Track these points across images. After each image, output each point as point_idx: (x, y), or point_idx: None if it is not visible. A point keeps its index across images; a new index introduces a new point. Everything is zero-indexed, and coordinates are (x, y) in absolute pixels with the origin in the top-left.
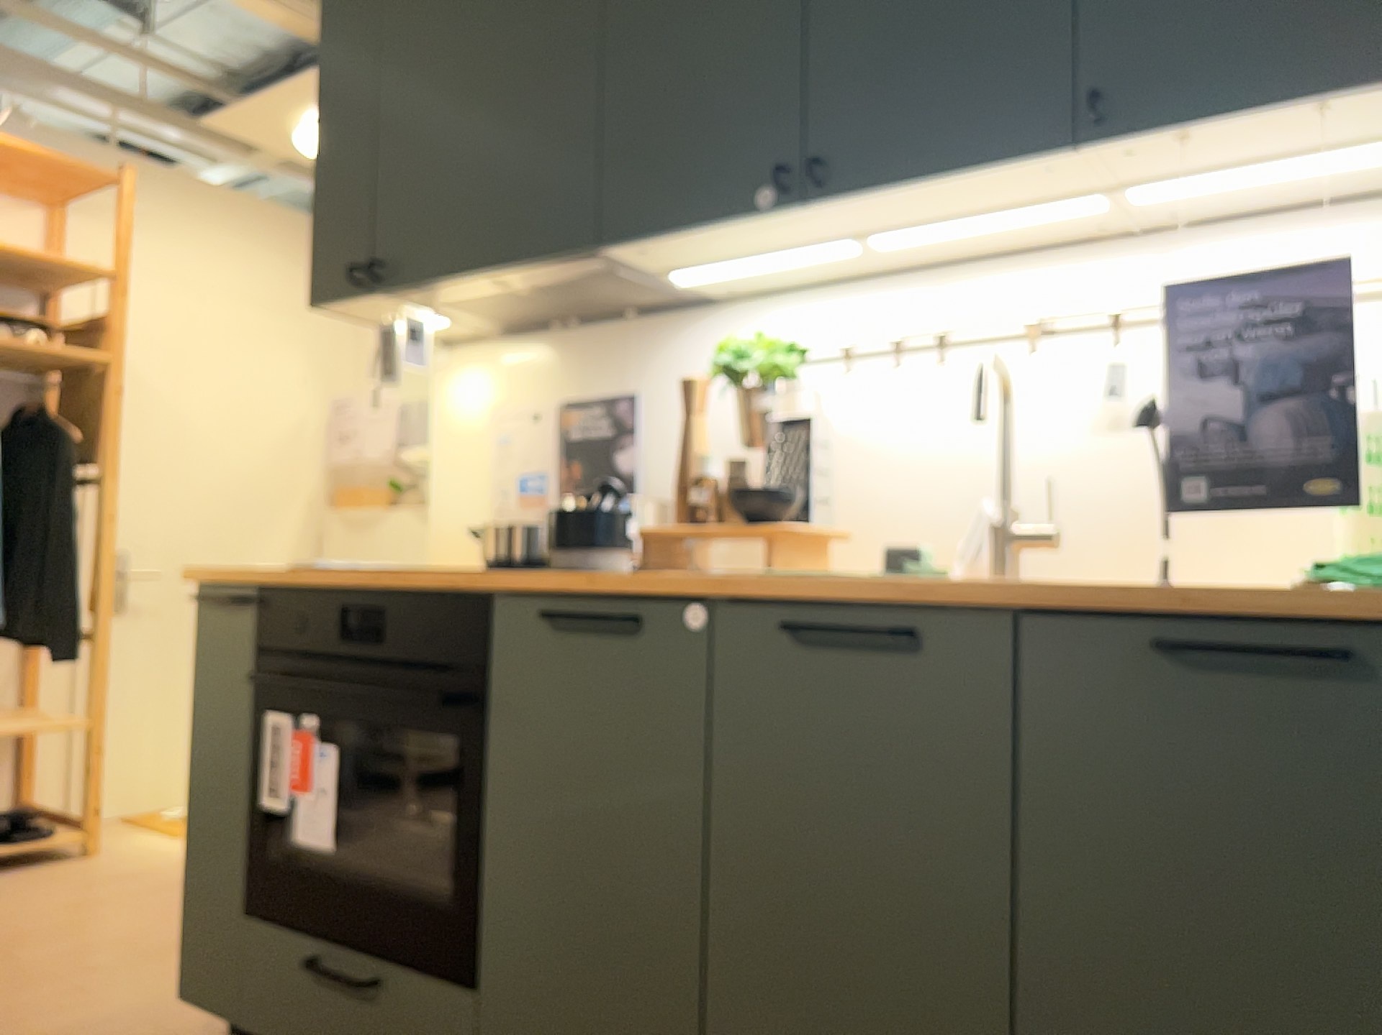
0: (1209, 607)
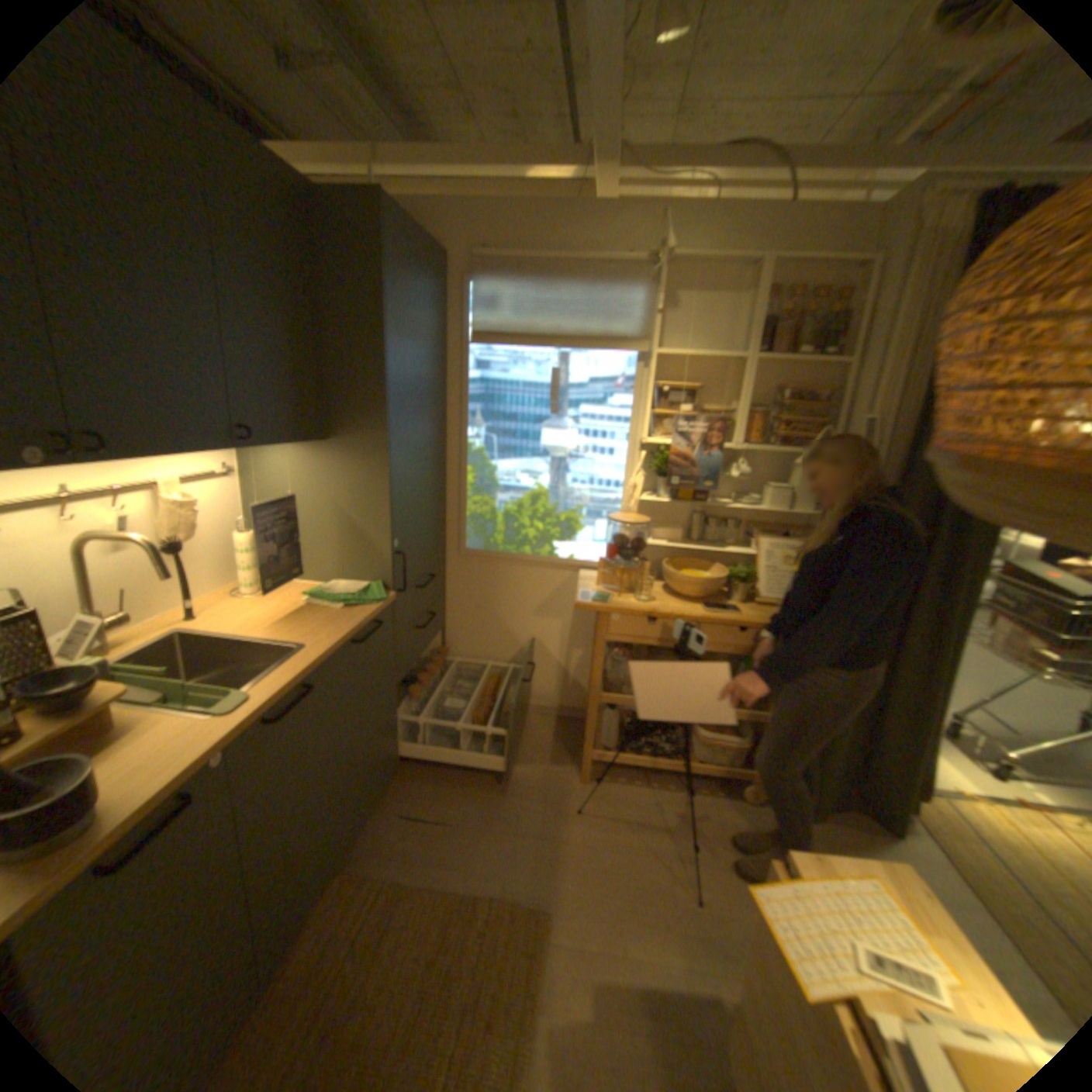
0: (362, 626)
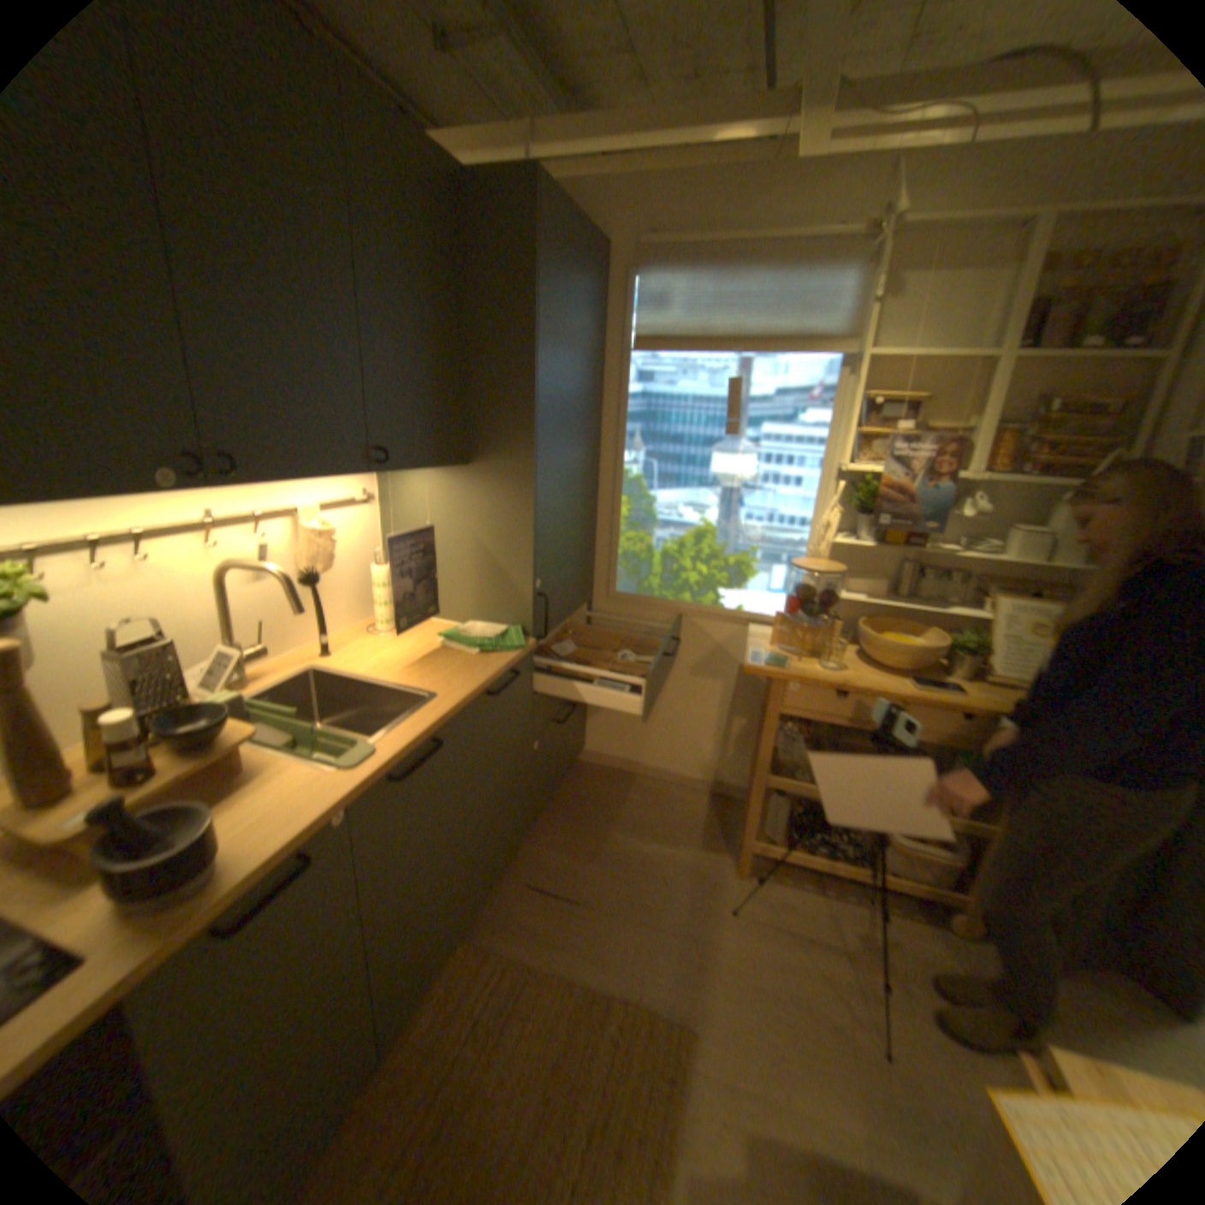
0: (497, 678)
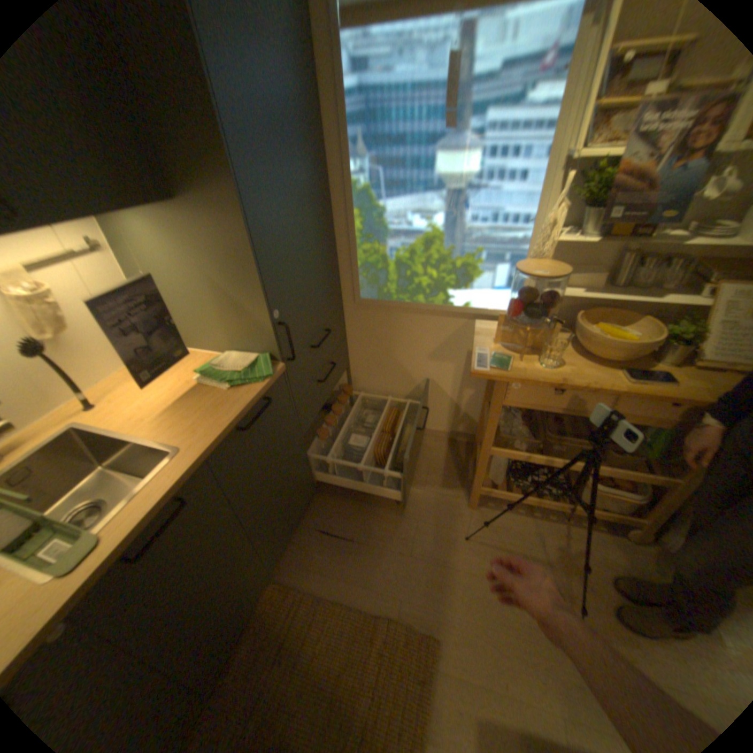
0: (244, 413)
